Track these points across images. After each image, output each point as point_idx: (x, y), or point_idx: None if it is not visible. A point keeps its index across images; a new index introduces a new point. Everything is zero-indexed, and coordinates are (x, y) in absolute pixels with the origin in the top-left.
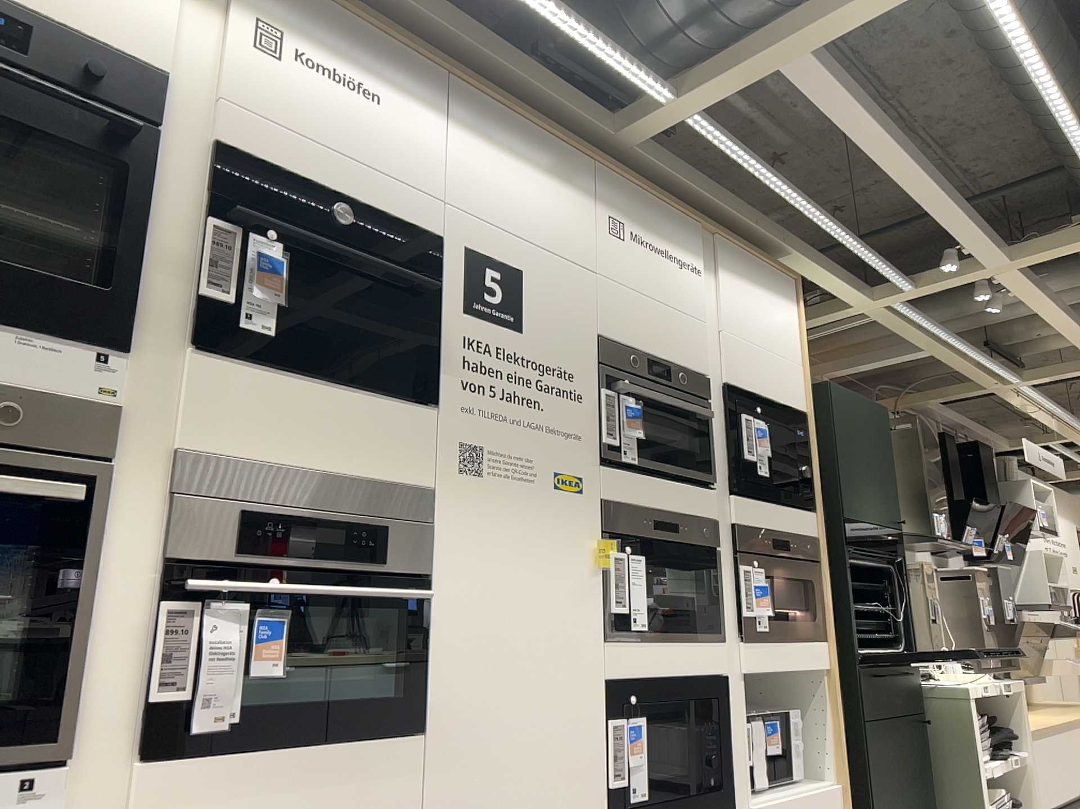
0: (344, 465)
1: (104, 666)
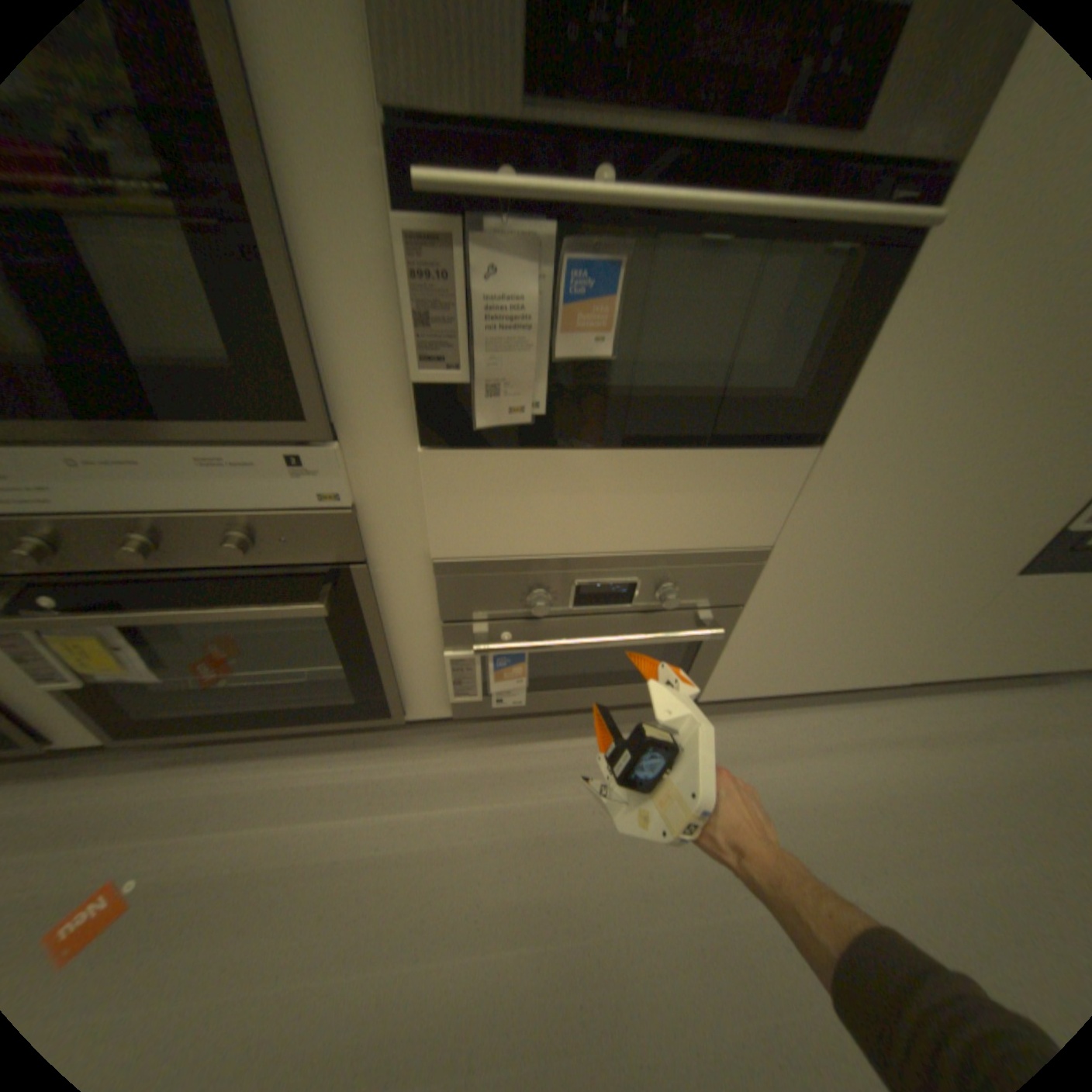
0: None
1: (342, 320)
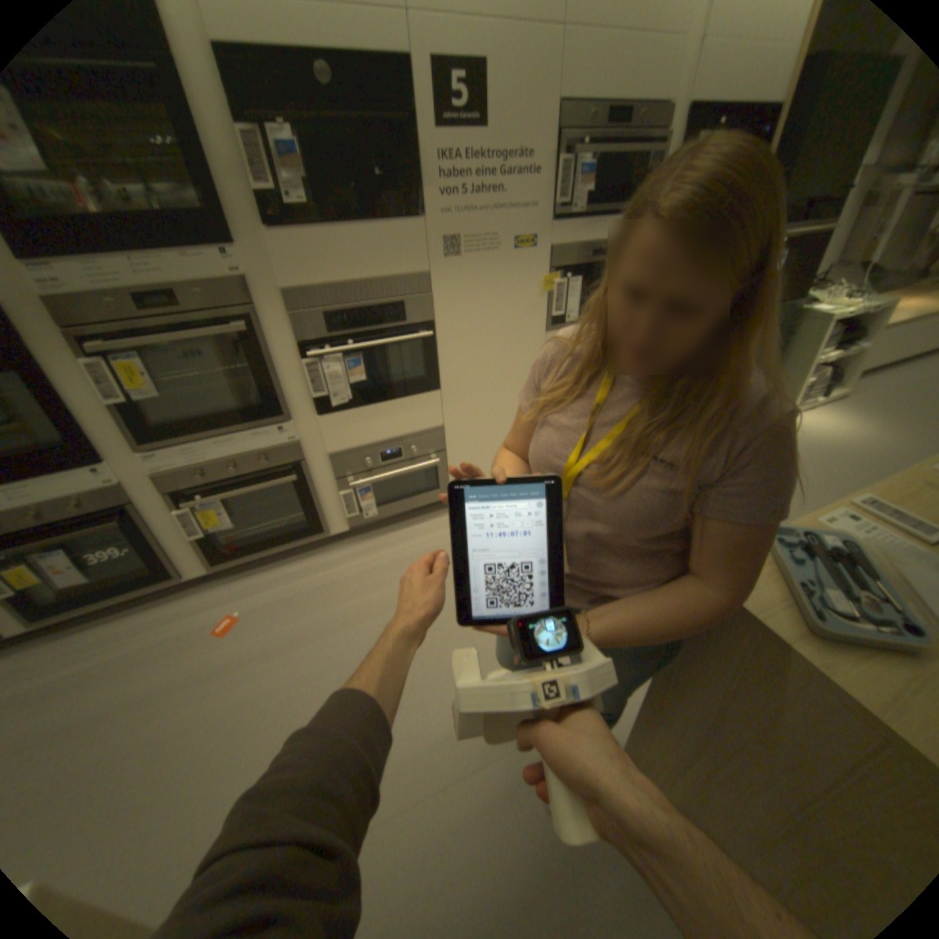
0: (371, 274)
1: (290, 387)
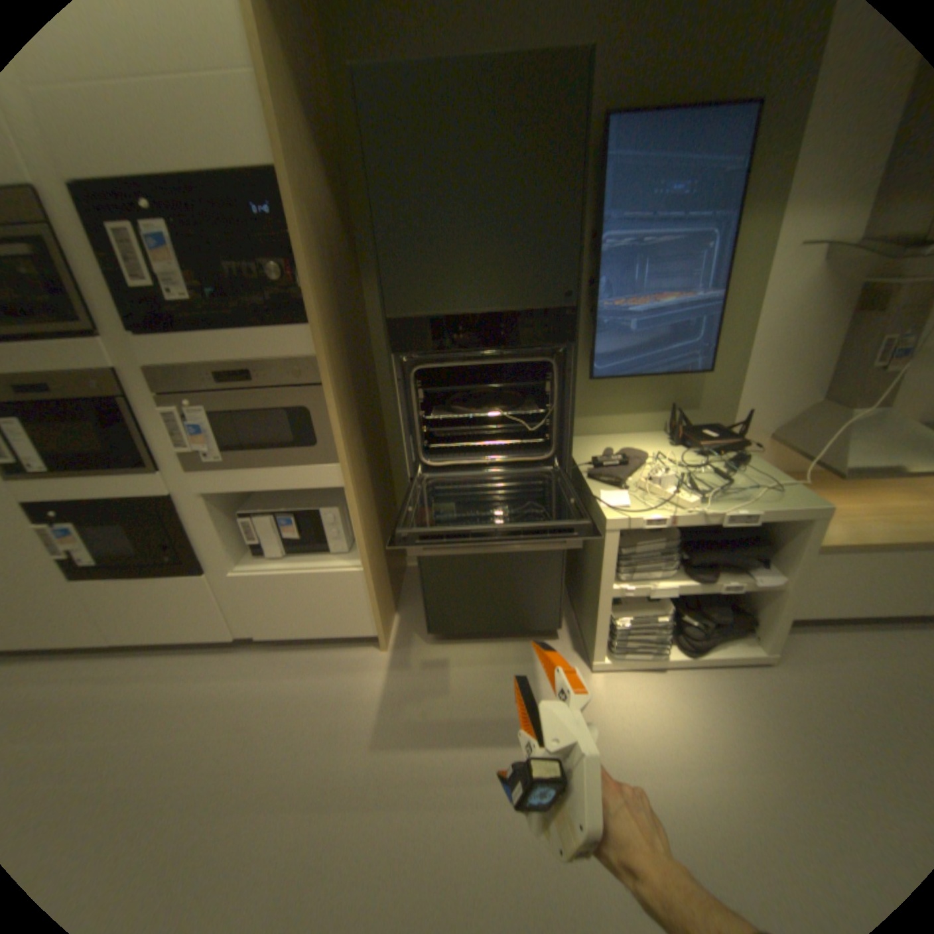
0: None
1: None
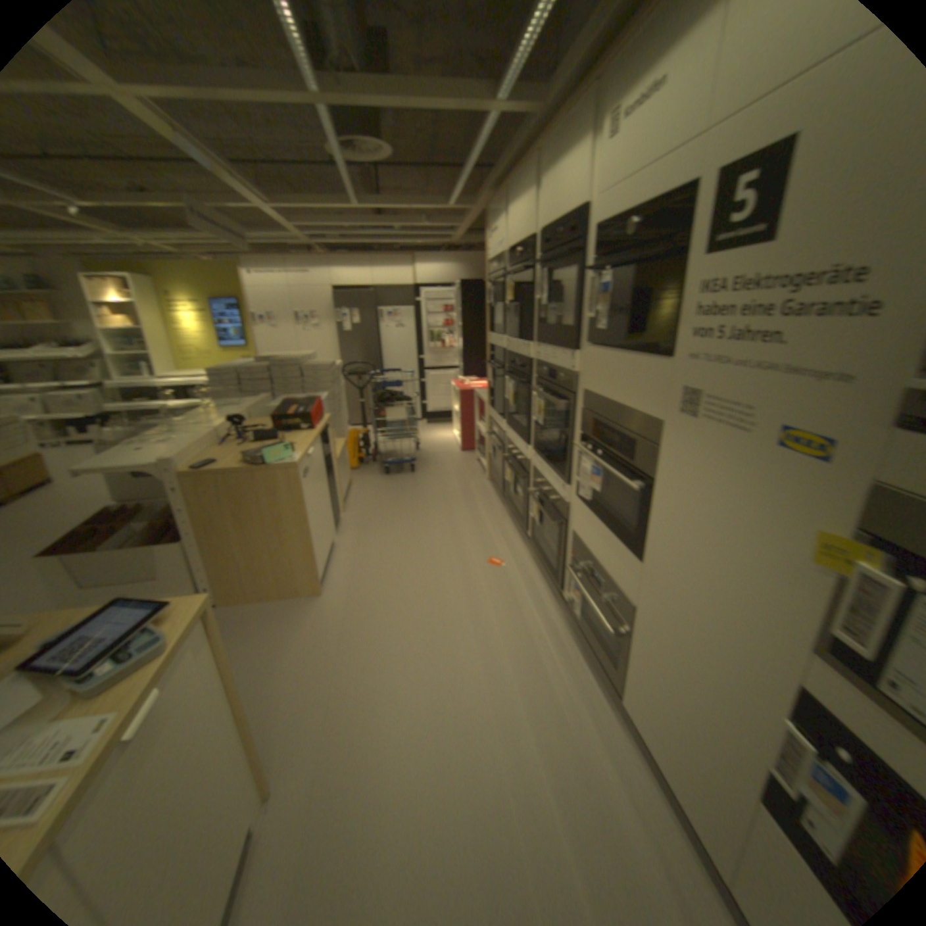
0: (622, 399)
1: (574, 461)
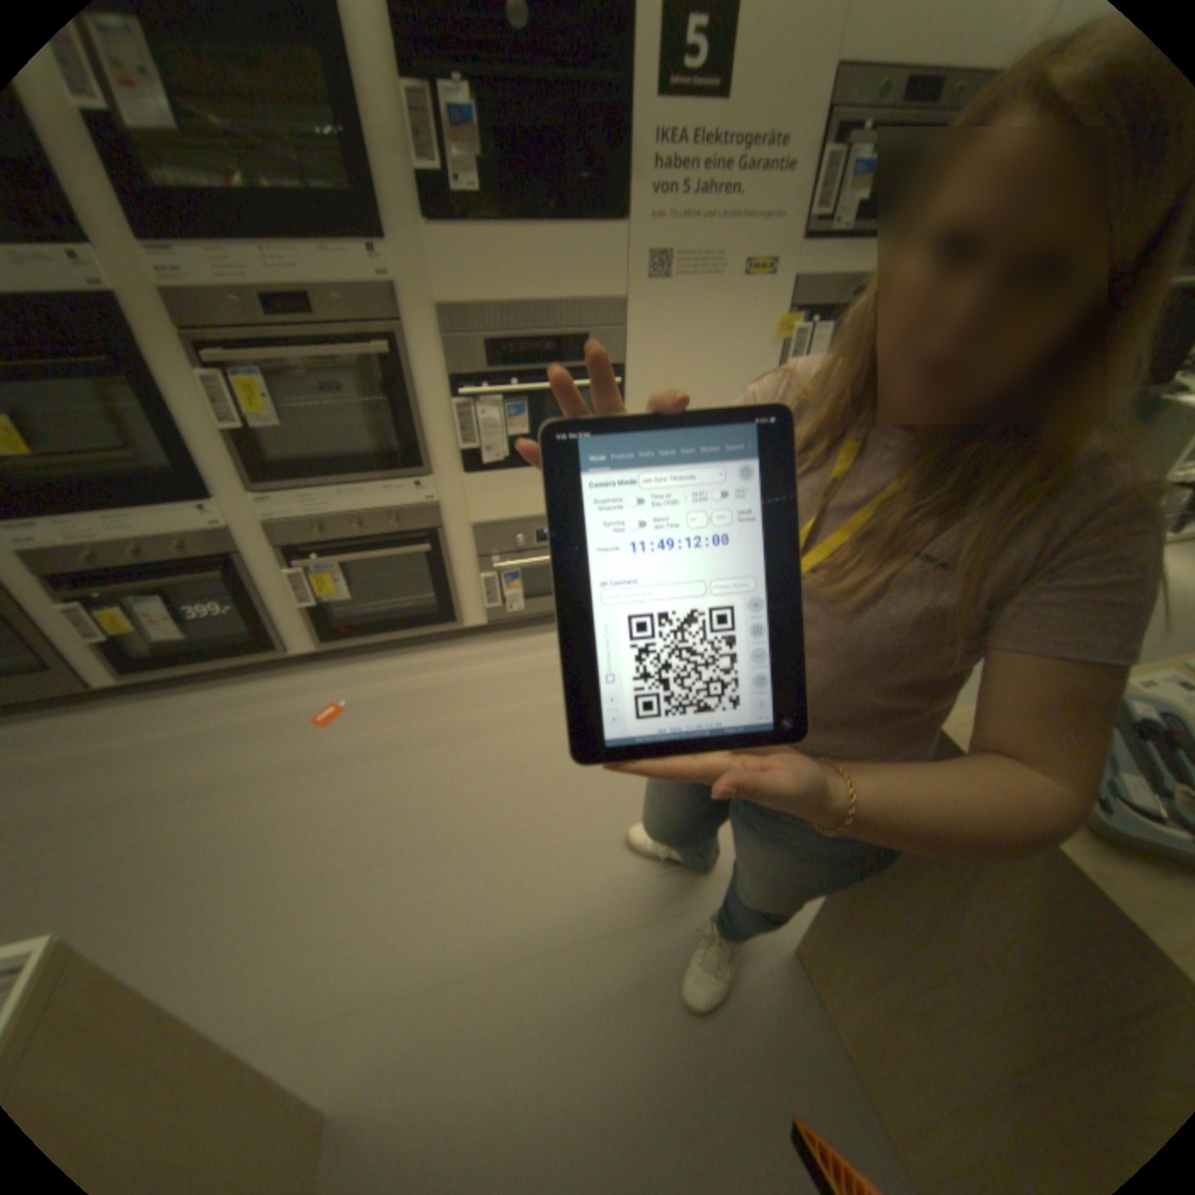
0: (550, 293)
1: (435, 431)
